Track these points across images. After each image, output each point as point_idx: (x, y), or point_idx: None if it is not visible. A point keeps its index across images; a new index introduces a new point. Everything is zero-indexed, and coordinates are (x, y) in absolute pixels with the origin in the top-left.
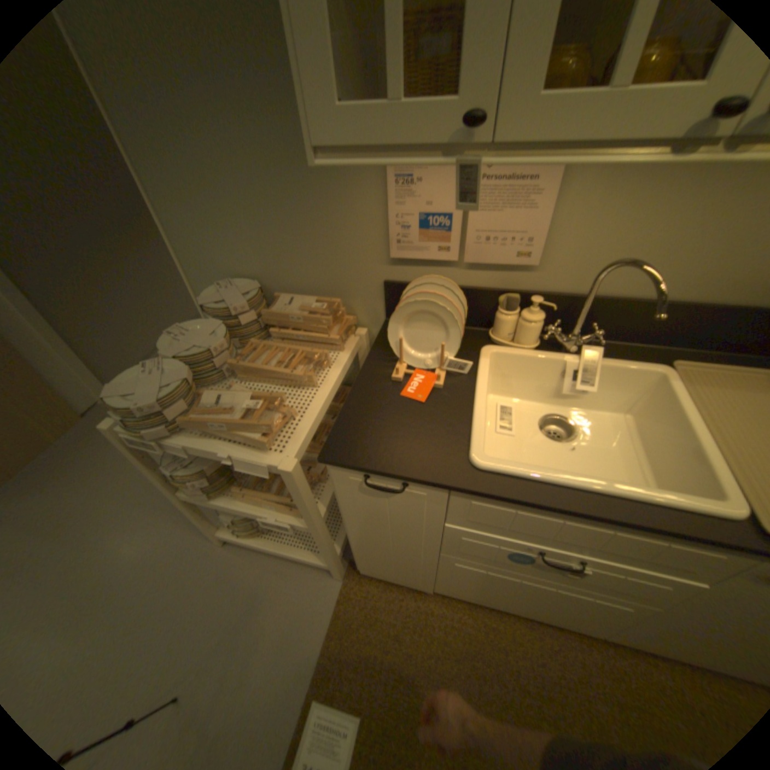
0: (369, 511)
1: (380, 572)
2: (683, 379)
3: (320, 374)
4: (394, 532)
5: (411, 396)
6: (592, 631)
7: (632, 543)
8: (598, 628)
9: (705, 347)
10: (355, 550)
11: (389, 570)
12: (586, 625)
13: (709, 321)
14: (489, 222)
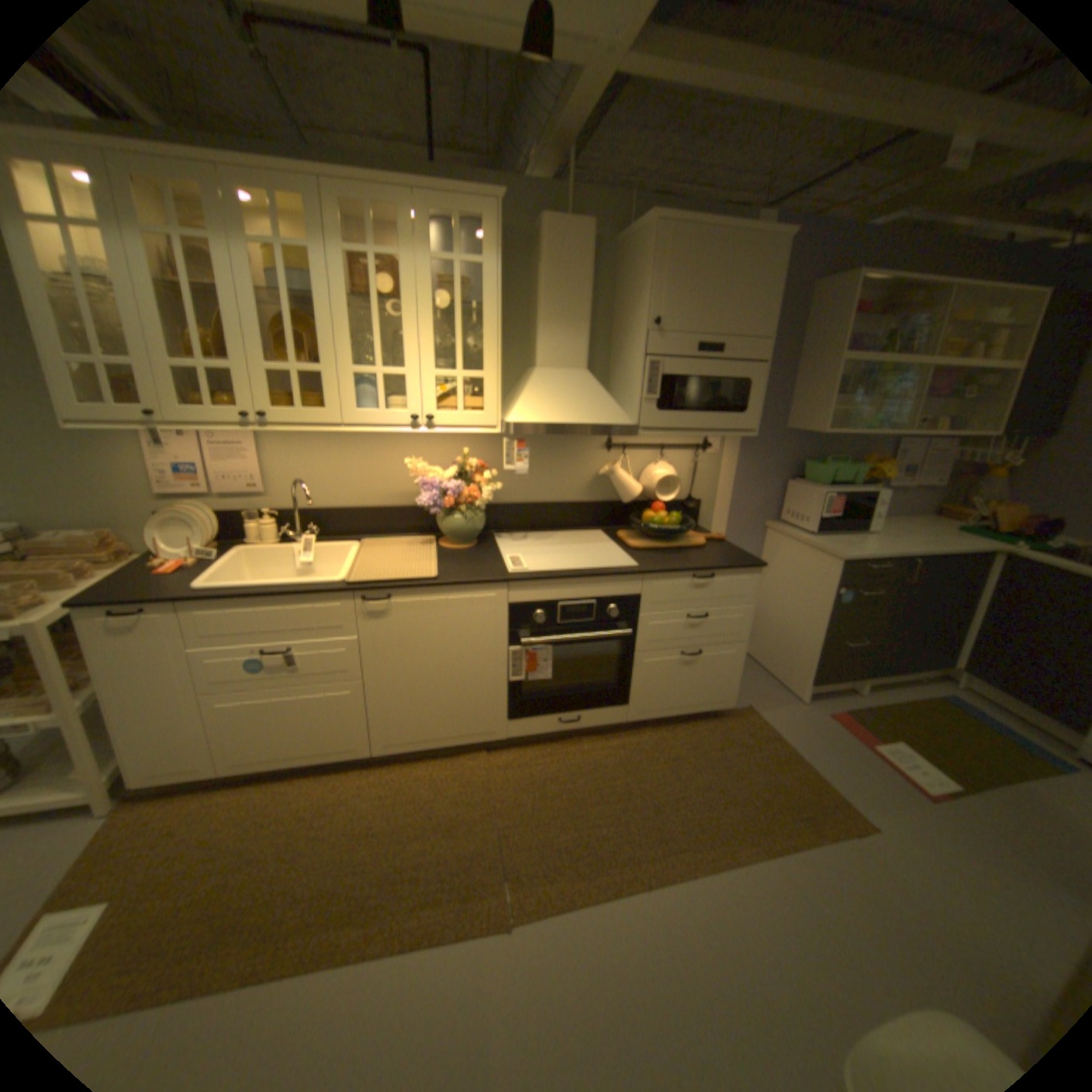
0: (120, 661)
1: (152, 771)
2: (361, 546)
3: (81, 578)
4: (149, 683)
5: (162, 573)
6: (353, 746)
7: (296, 612)
8: (352, 736)
9: (386, 533)
10: (117, 742)
11: (160, 760)
12: (343, 737)
13: (378, 516)
14: (222, 467)
